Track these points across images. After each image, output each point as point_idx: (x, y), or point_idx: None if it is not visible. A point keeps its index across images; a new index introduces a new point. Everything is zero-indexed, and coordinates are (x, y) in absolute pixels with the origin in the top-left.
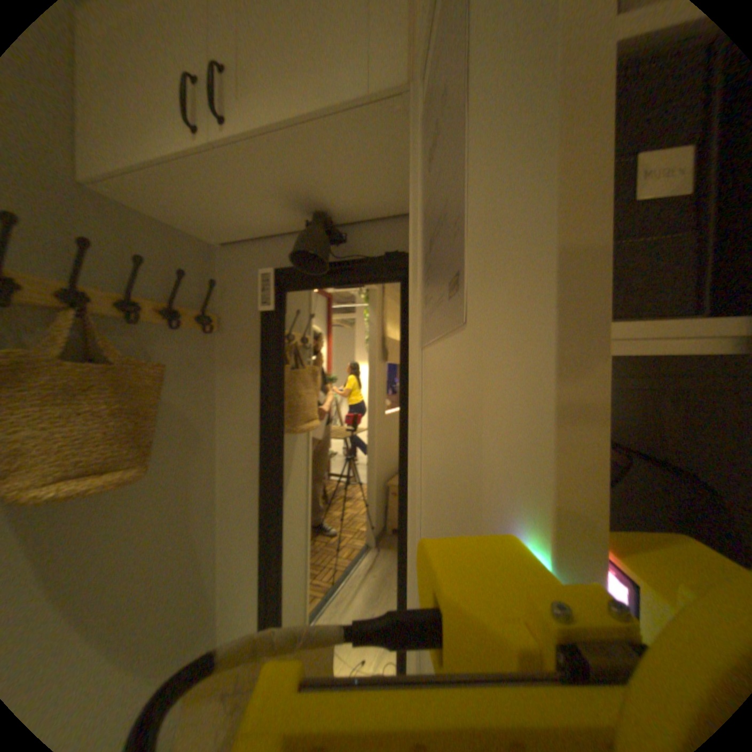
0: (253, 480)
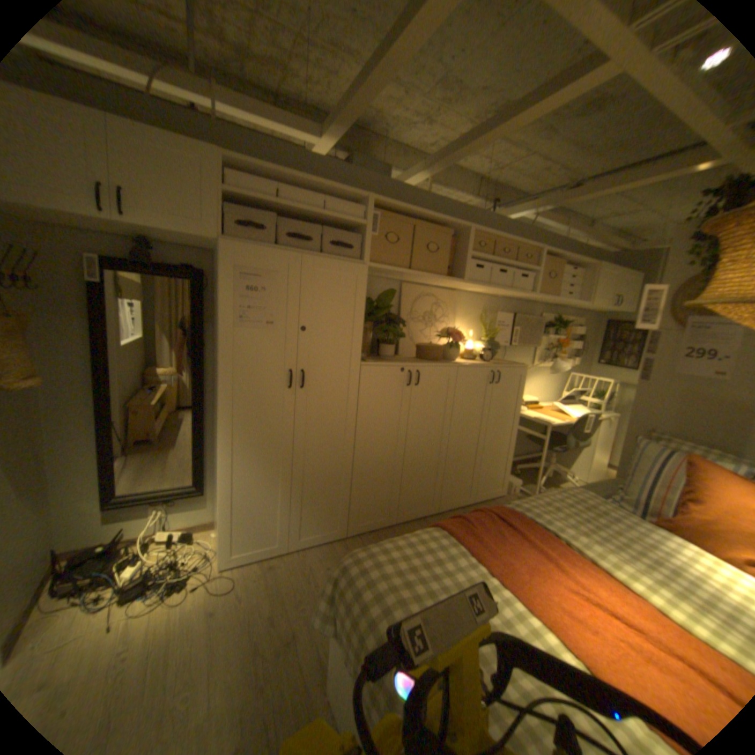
0: (80, 389)
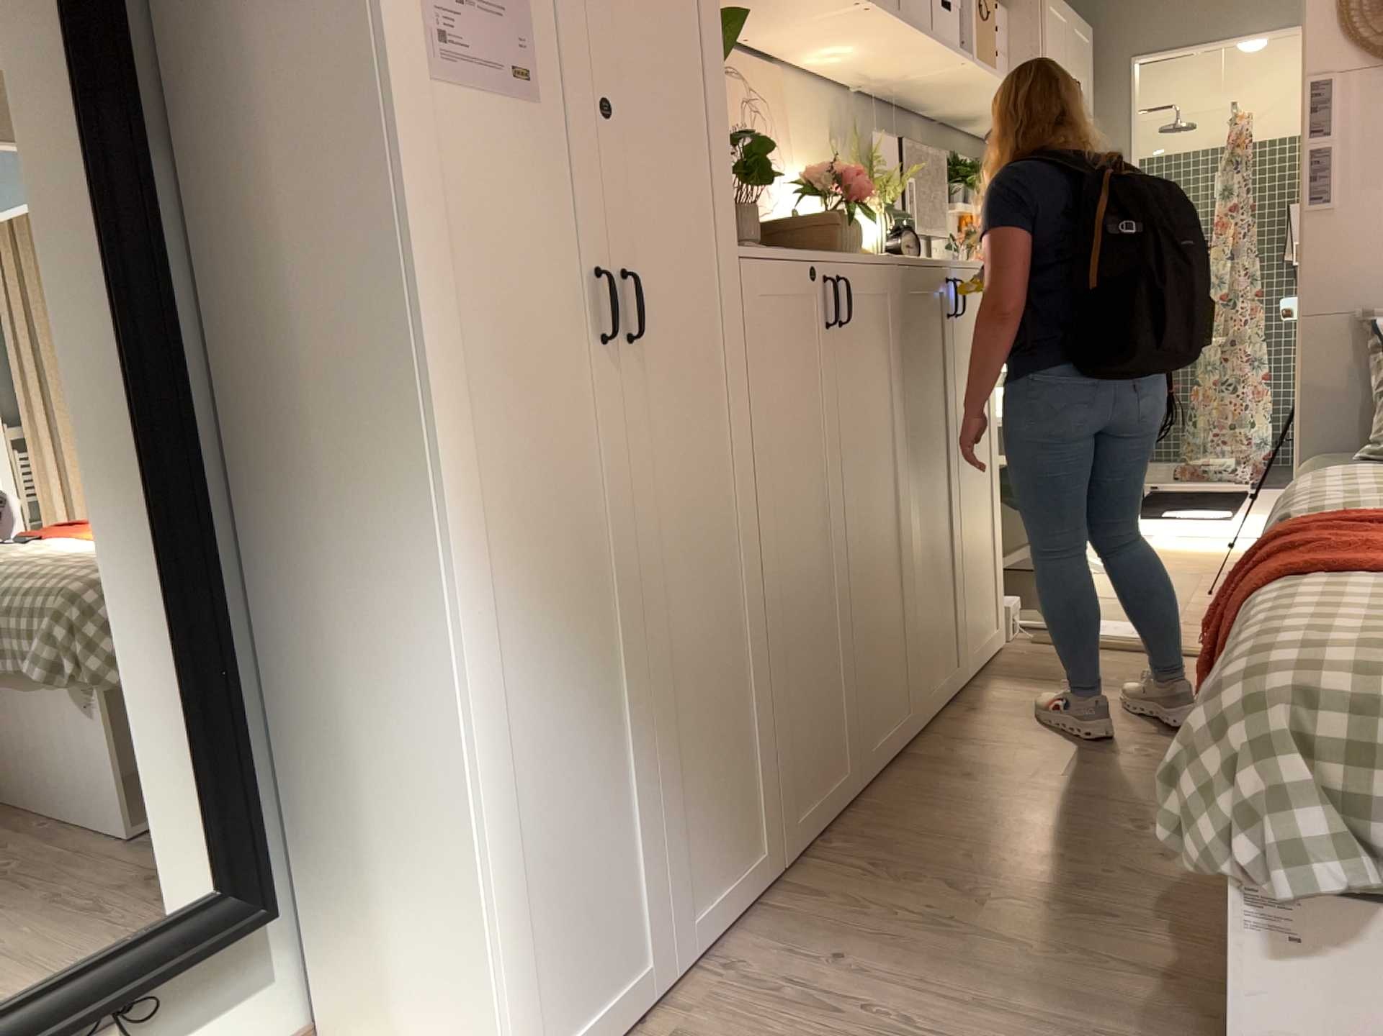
0: None
